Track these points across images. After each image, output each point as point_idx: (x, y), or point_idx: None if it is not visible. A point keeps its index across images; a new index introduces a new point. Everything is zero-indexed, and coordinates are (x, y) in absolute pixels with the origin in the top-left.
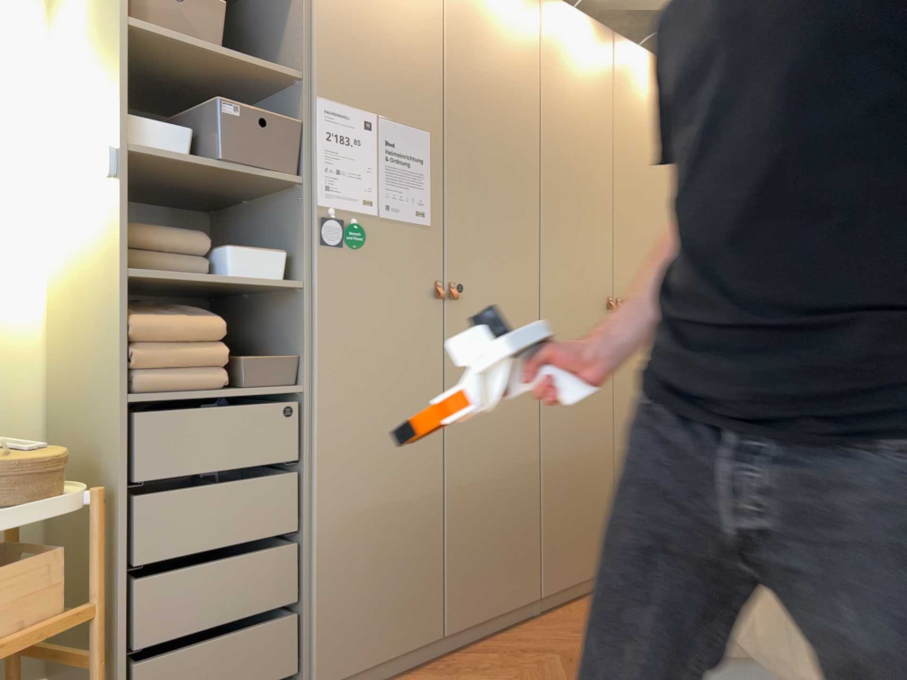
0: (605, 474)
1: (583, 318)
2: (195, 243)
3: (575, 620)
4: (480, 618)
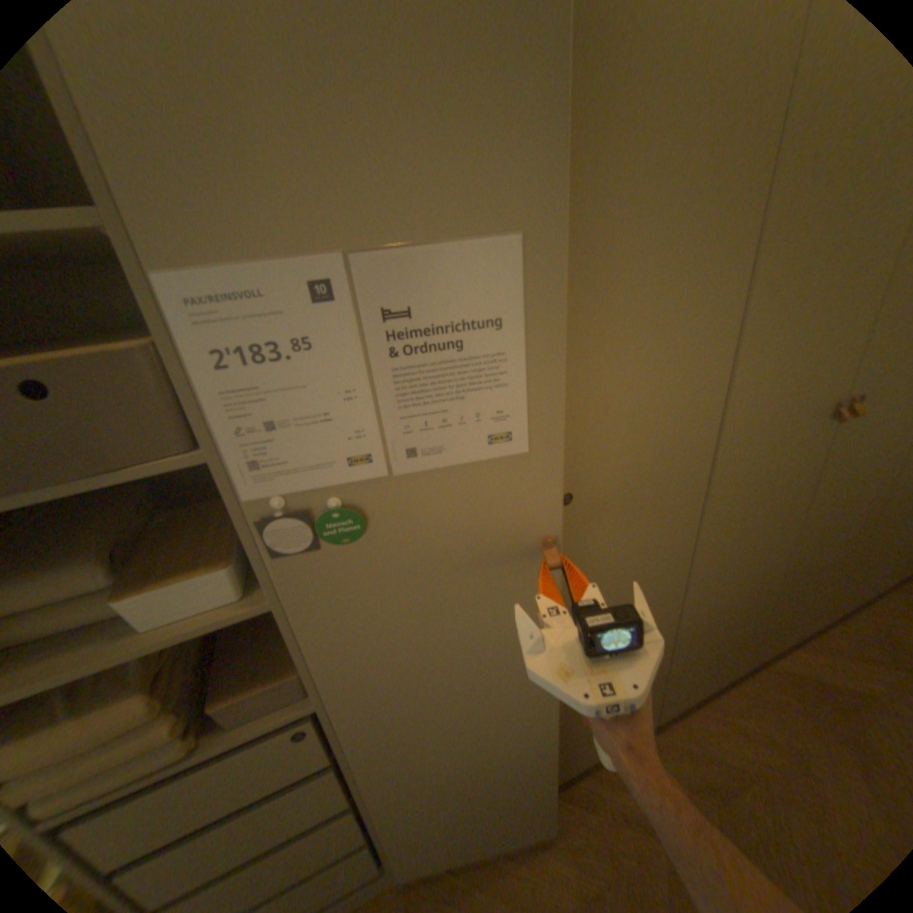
0: (764, 605)
1: (783, 451)
2: (83, 583)
3: (693, 757)
4: (585, 768)
